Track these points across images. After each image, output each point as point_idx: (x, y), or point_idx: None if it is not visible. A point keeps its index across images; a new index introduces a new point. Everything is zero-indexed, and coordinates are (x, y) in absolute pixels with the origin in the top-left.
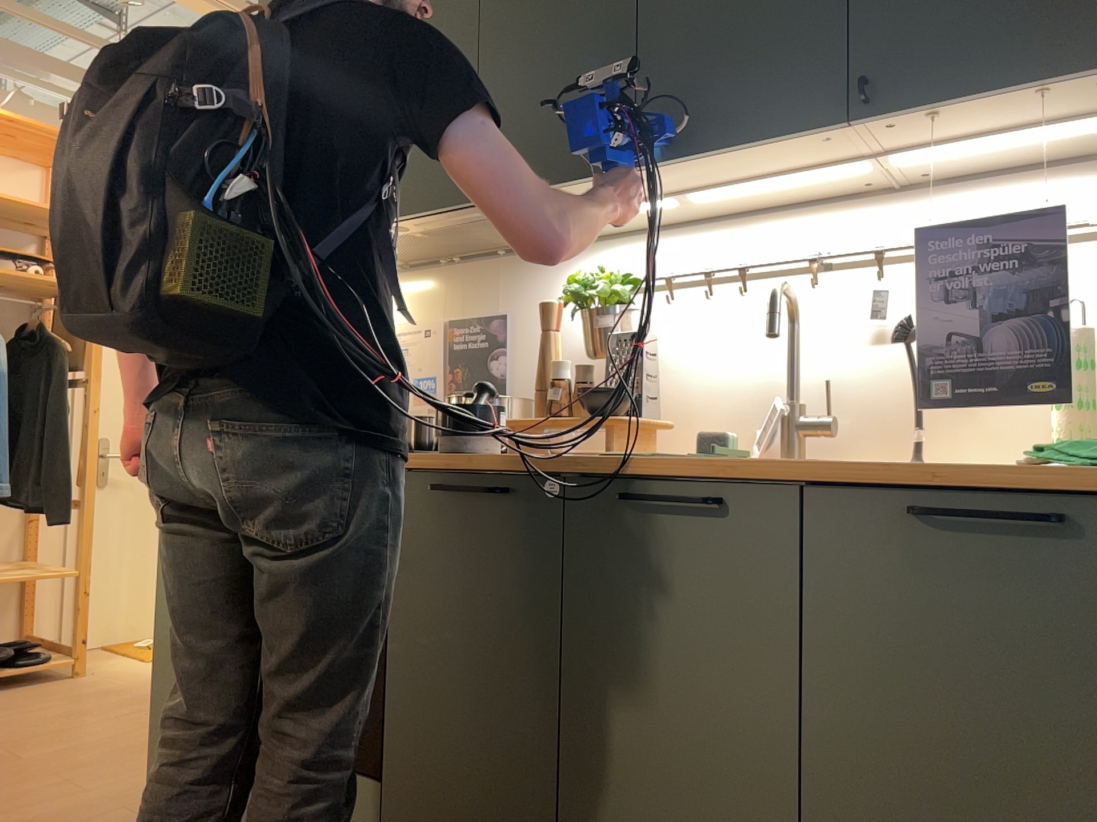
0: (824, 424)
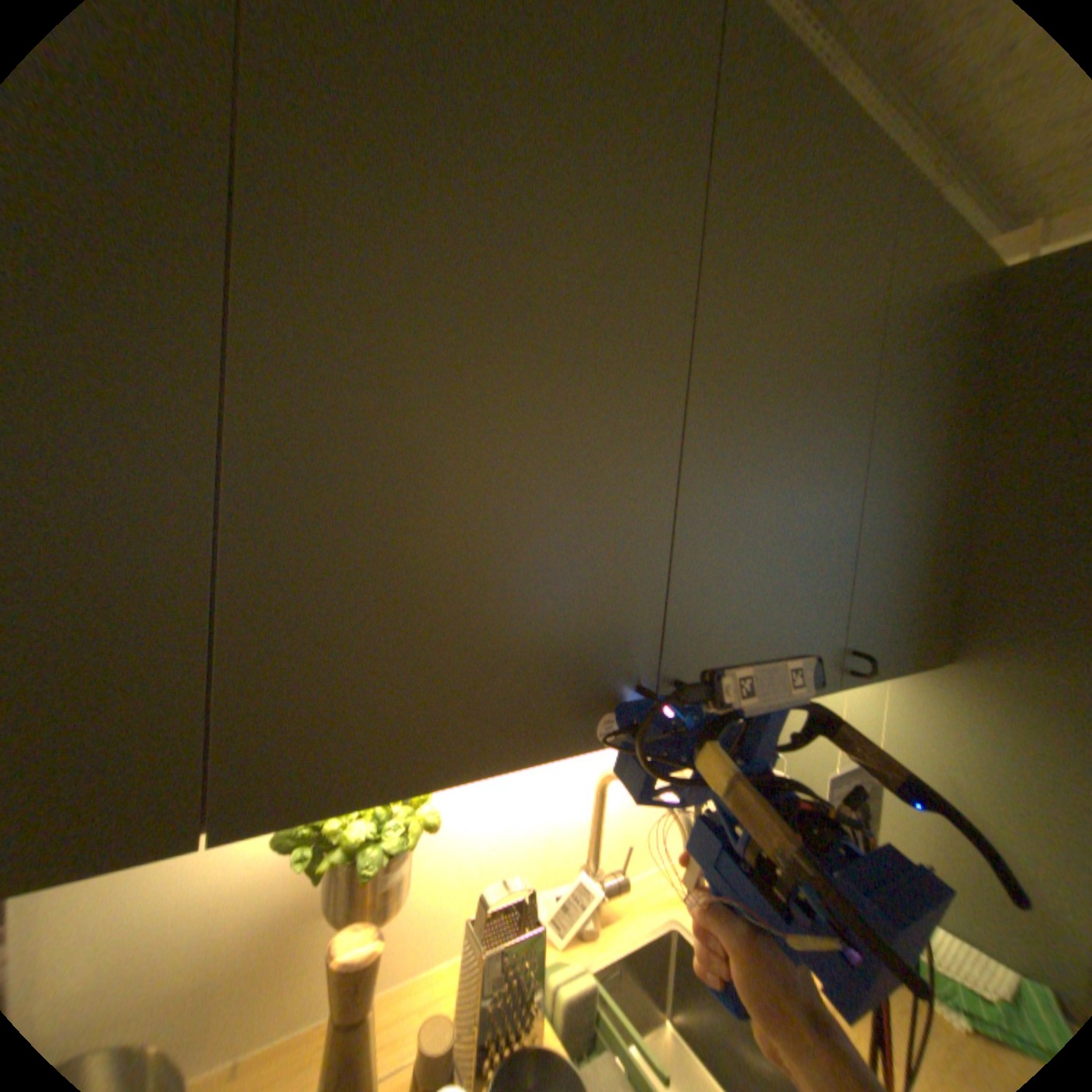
0: (626, 889)
